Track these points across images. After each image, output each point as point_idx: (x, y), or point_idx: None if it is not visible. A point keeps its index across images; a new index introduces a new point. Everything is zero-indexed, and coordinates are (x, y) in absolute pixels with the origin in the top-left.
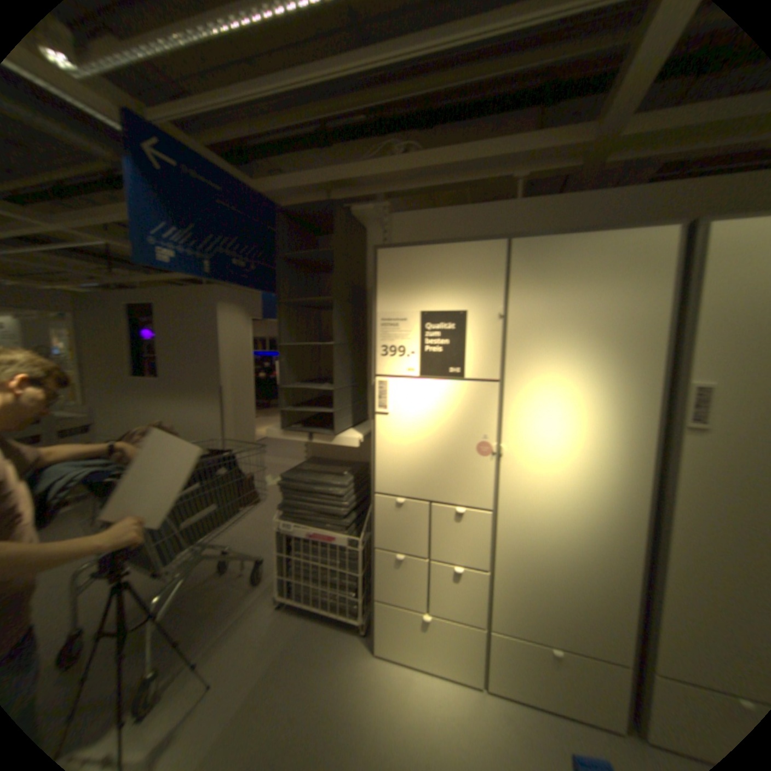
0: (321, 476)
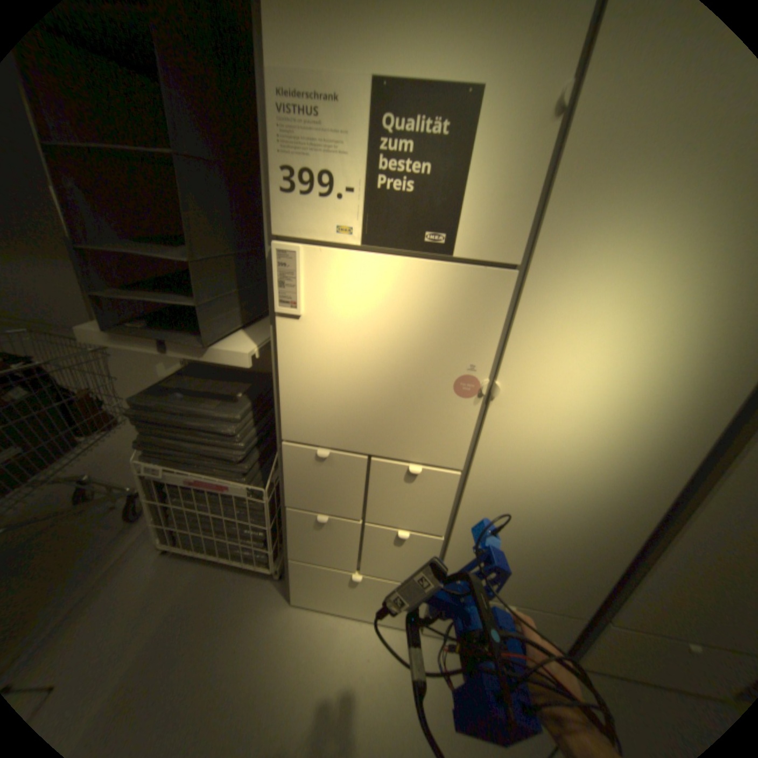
0: (199, 402)
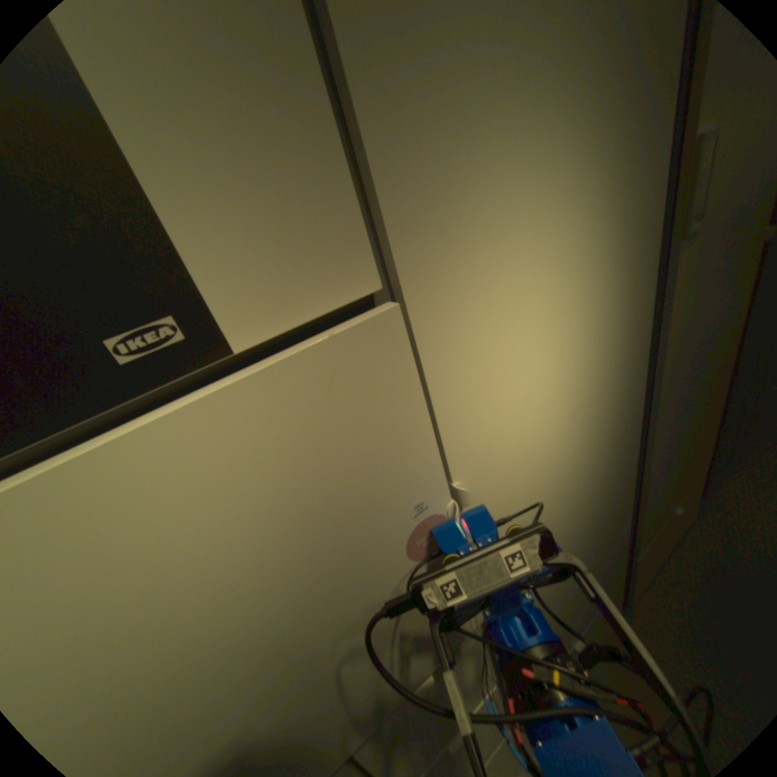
0: None
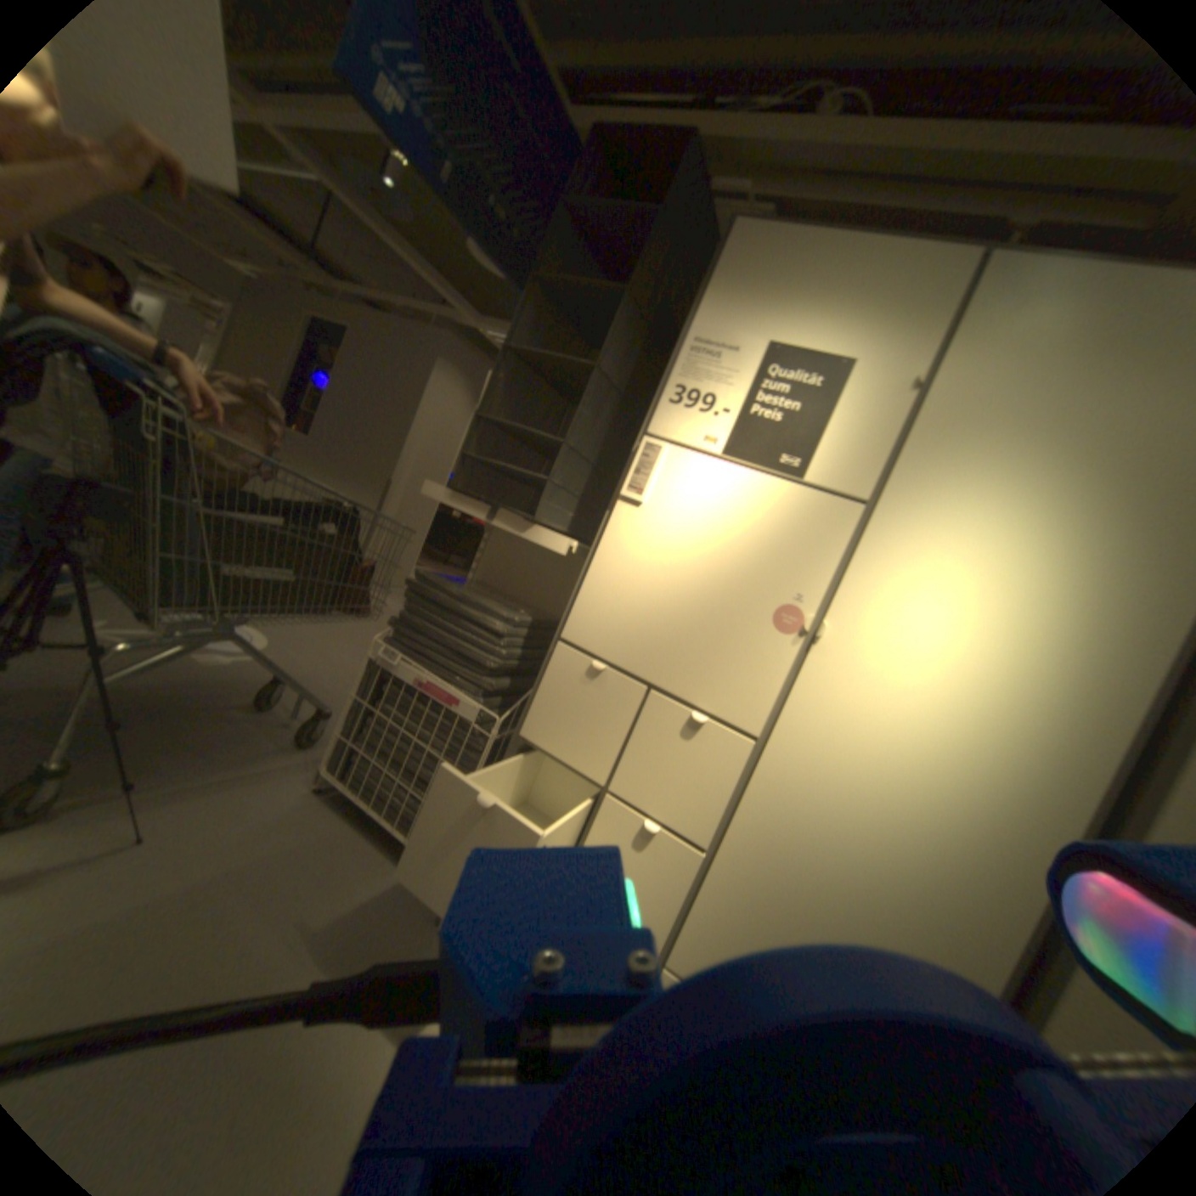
0: (480, 599)
